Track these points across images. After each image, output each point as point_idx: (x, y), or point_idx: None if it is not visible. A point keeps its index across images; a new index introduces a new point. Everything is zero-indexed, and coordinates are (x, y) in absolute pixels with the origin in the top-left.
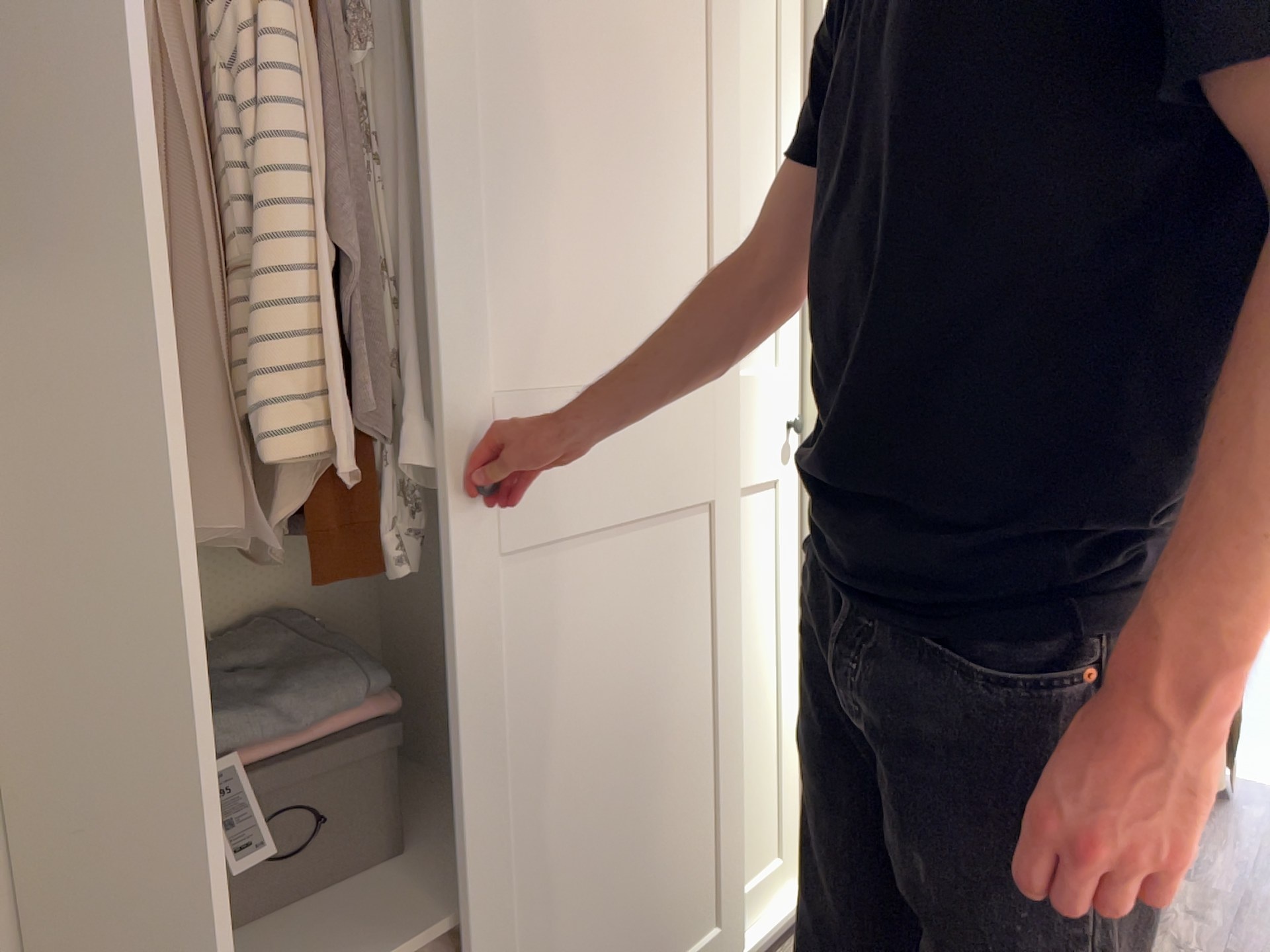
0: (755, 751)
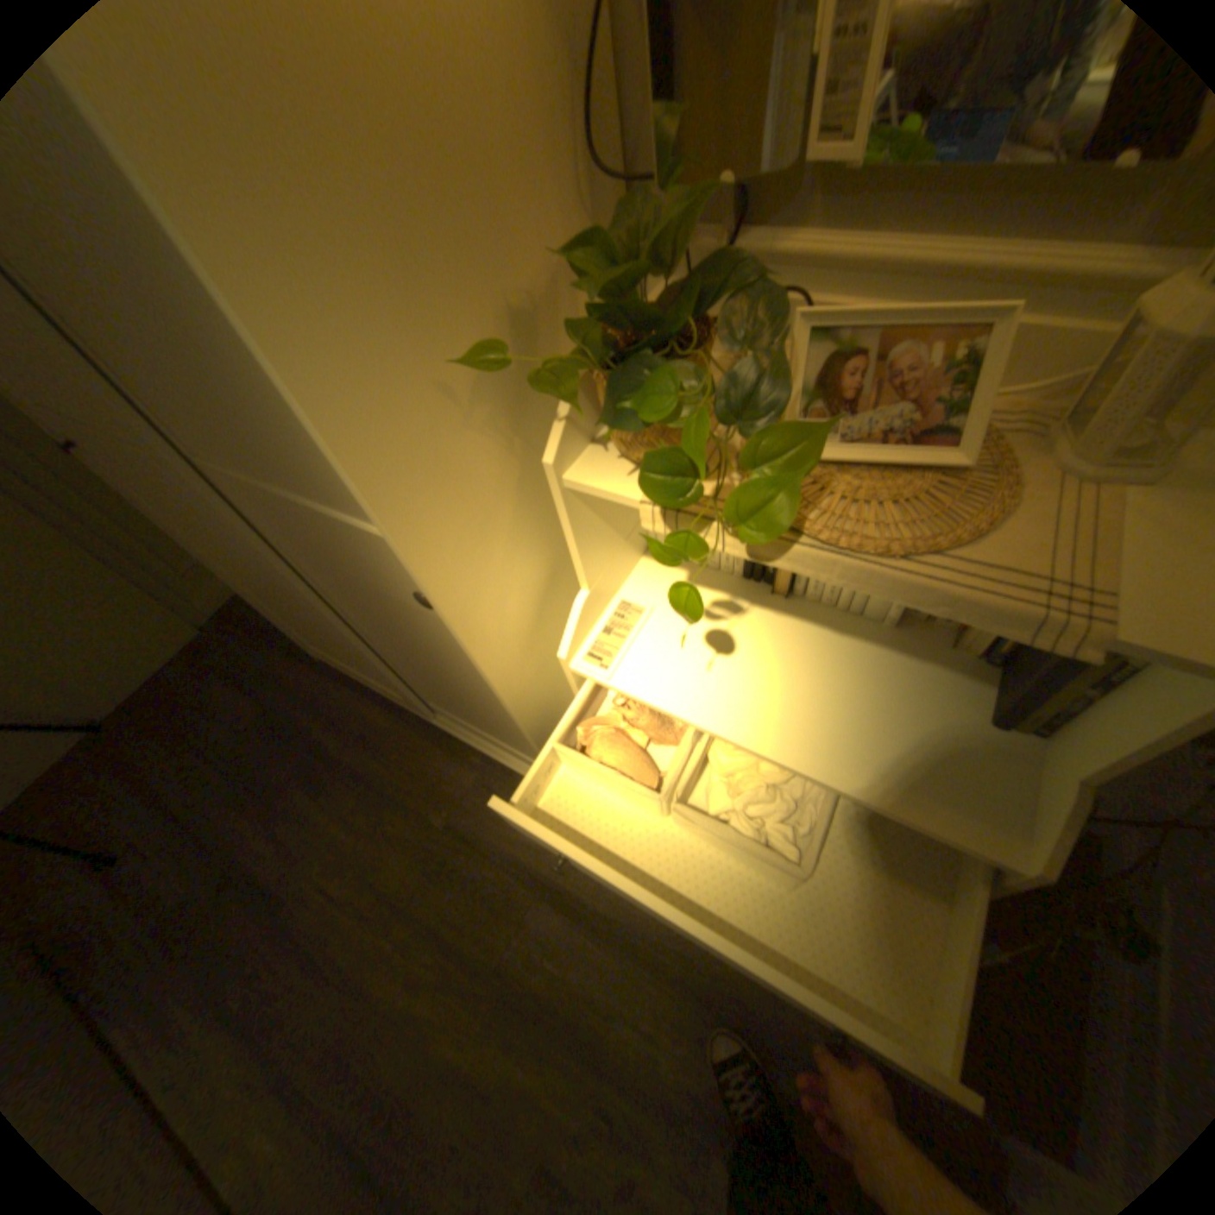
0: (503, 724)
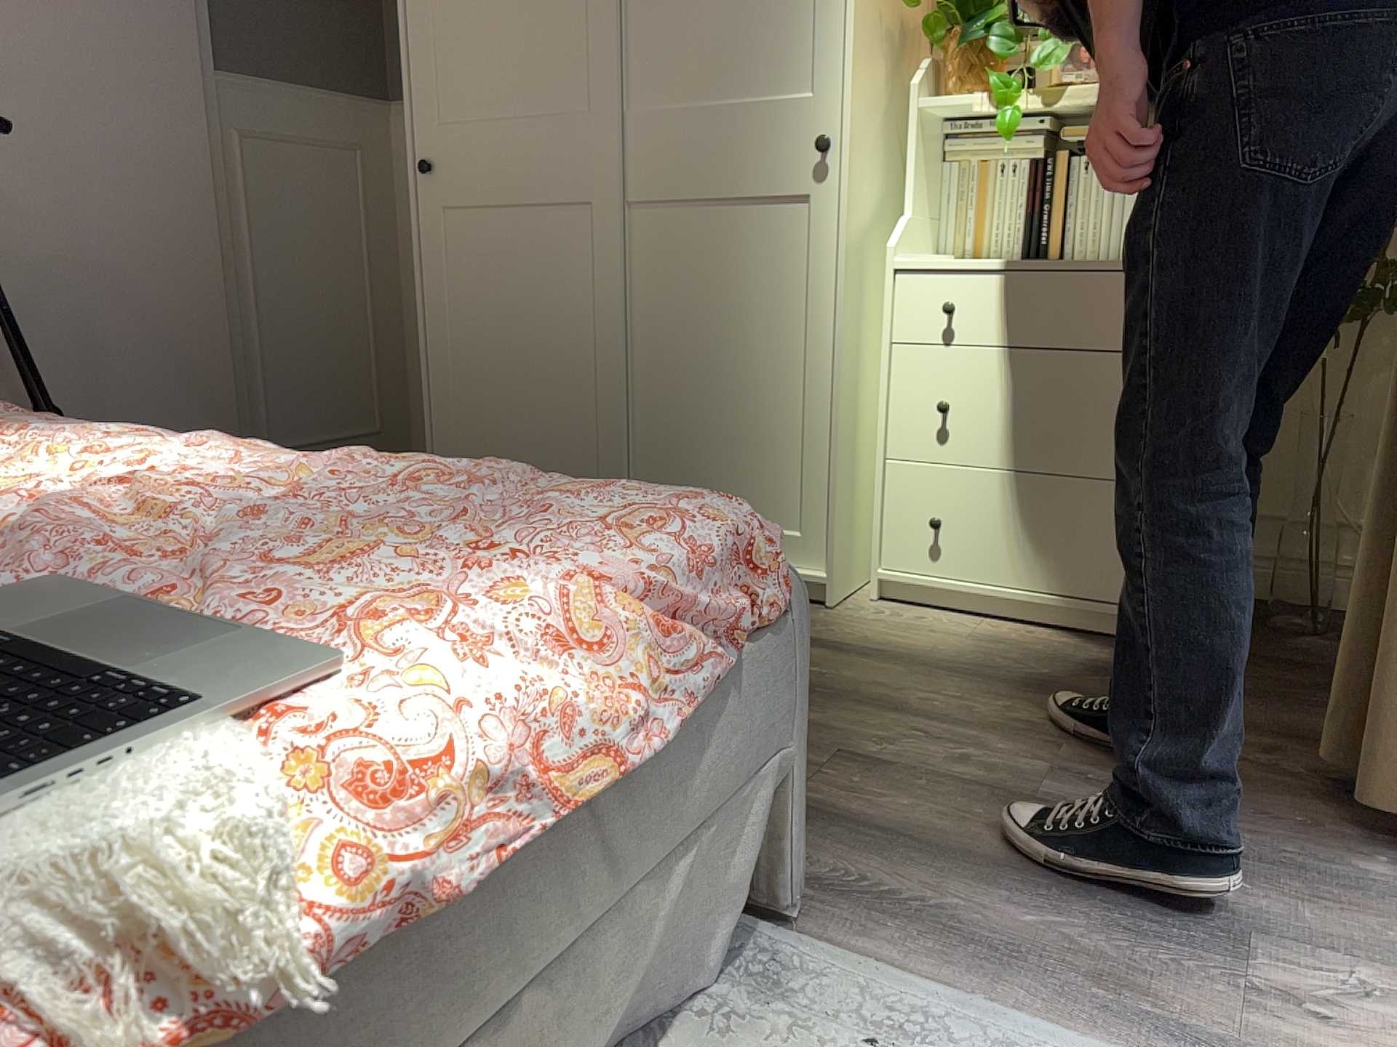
0: (774, 431)
